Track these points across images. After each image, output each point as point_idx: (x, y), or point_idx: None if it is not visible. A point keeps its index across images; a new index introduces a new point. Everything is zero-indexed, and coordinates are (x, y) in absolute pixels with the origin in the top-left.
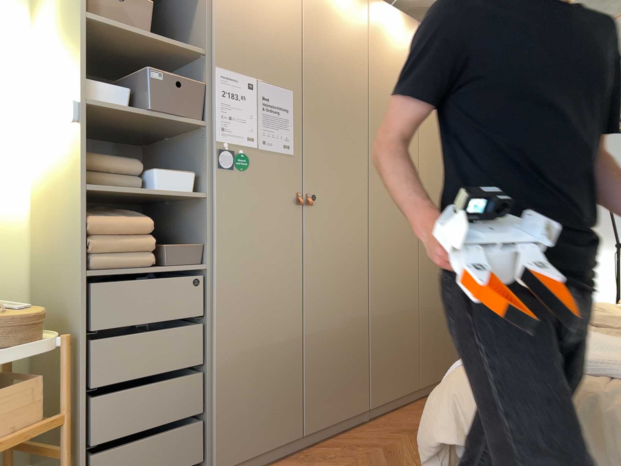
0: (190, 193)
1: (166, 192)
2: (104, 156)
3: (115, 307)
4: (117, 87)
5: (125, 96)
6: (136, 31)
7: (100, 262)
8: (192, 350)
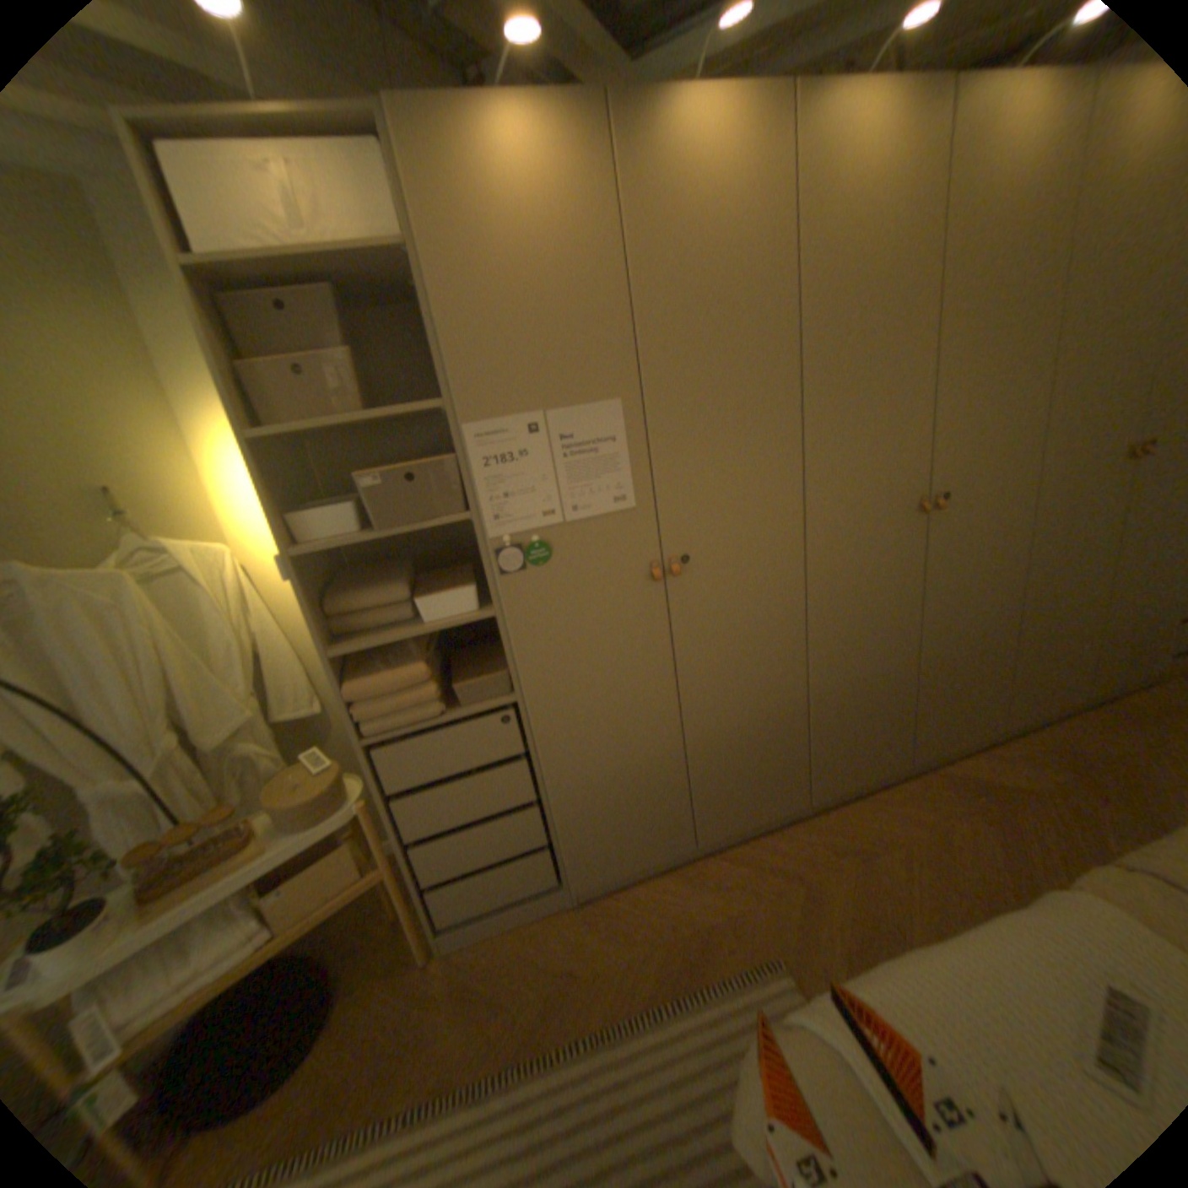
0: (474, 615)
1: (439, 624)
2: (358, 590)
3: (408, 766)
4: (336, 506)
5: (347, 519)
6: (337, 410)
7: (375, 728)
8: (519, 788)
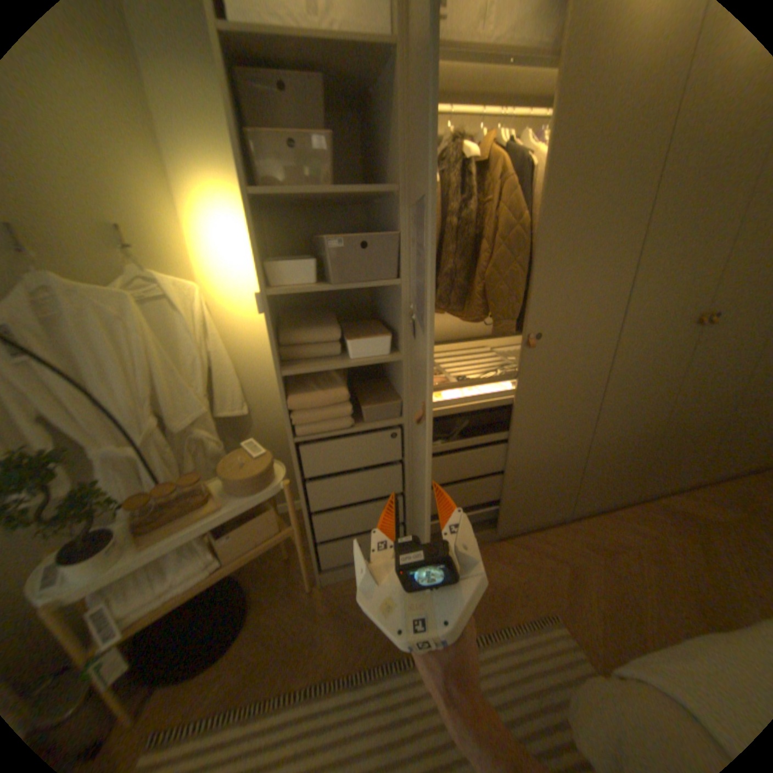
0: (386, 358)
1: (361, 361)
2: (304, 328)
3: (322, 460)
4: (301, 261)
5: (309, 272)
6: (314, 183)
7: (305, 431)
8: (392, 483)
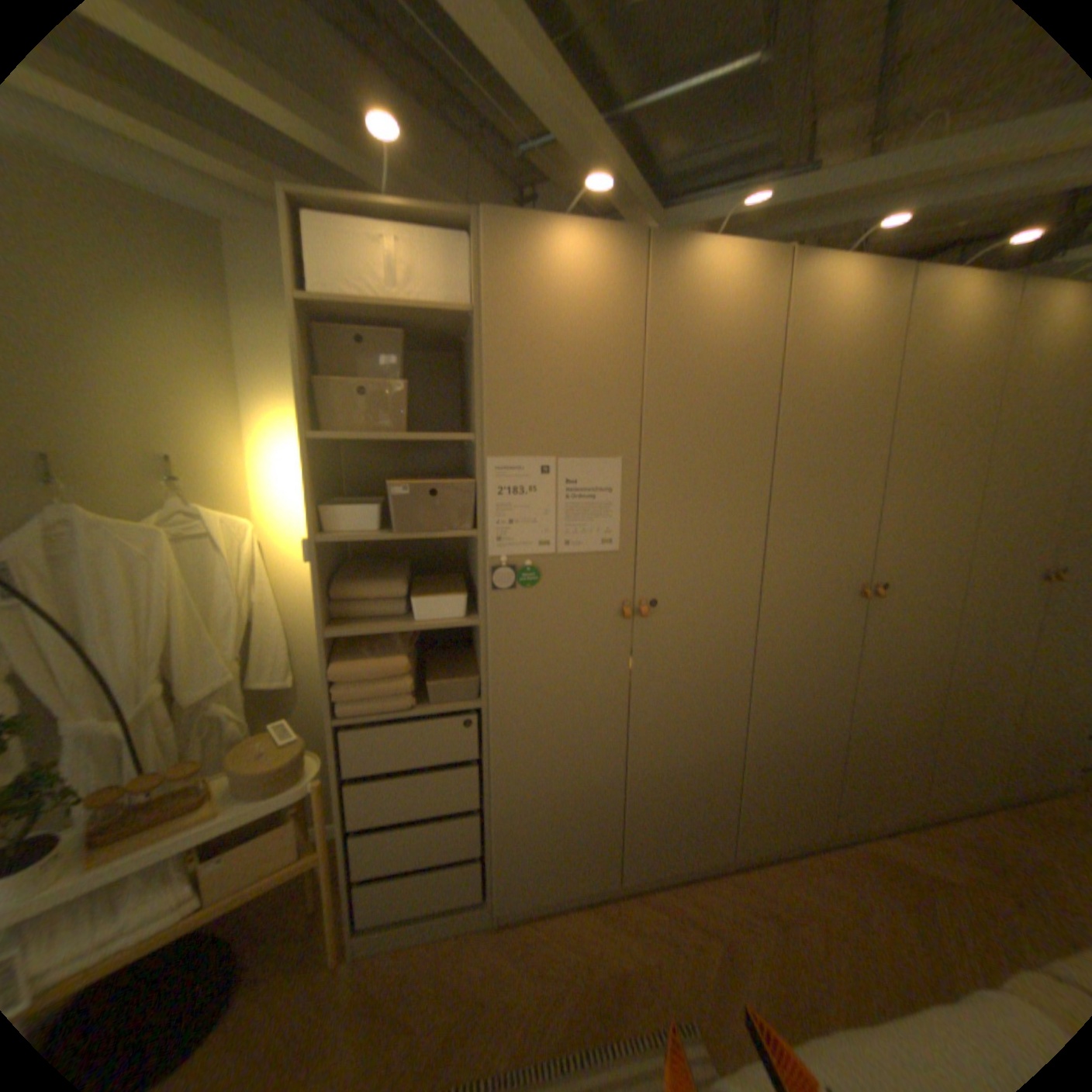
0: (459, 622)
1: (427, 624)
2: (362, 581)
3: (368, 754)
4: (363, 506)
5: (369, 518)
6: (384, 427)
7: (347, 712)
8: (465, 794)
